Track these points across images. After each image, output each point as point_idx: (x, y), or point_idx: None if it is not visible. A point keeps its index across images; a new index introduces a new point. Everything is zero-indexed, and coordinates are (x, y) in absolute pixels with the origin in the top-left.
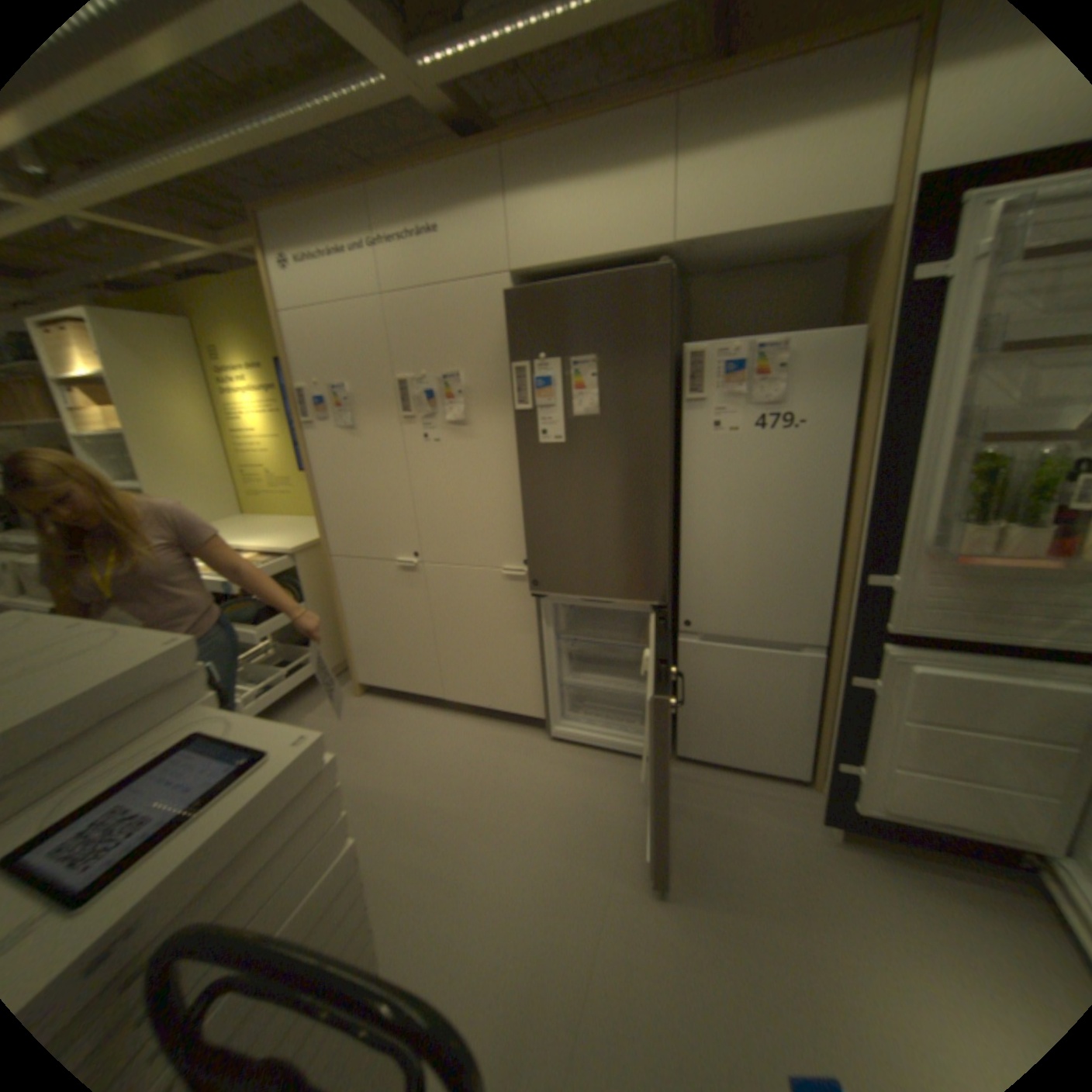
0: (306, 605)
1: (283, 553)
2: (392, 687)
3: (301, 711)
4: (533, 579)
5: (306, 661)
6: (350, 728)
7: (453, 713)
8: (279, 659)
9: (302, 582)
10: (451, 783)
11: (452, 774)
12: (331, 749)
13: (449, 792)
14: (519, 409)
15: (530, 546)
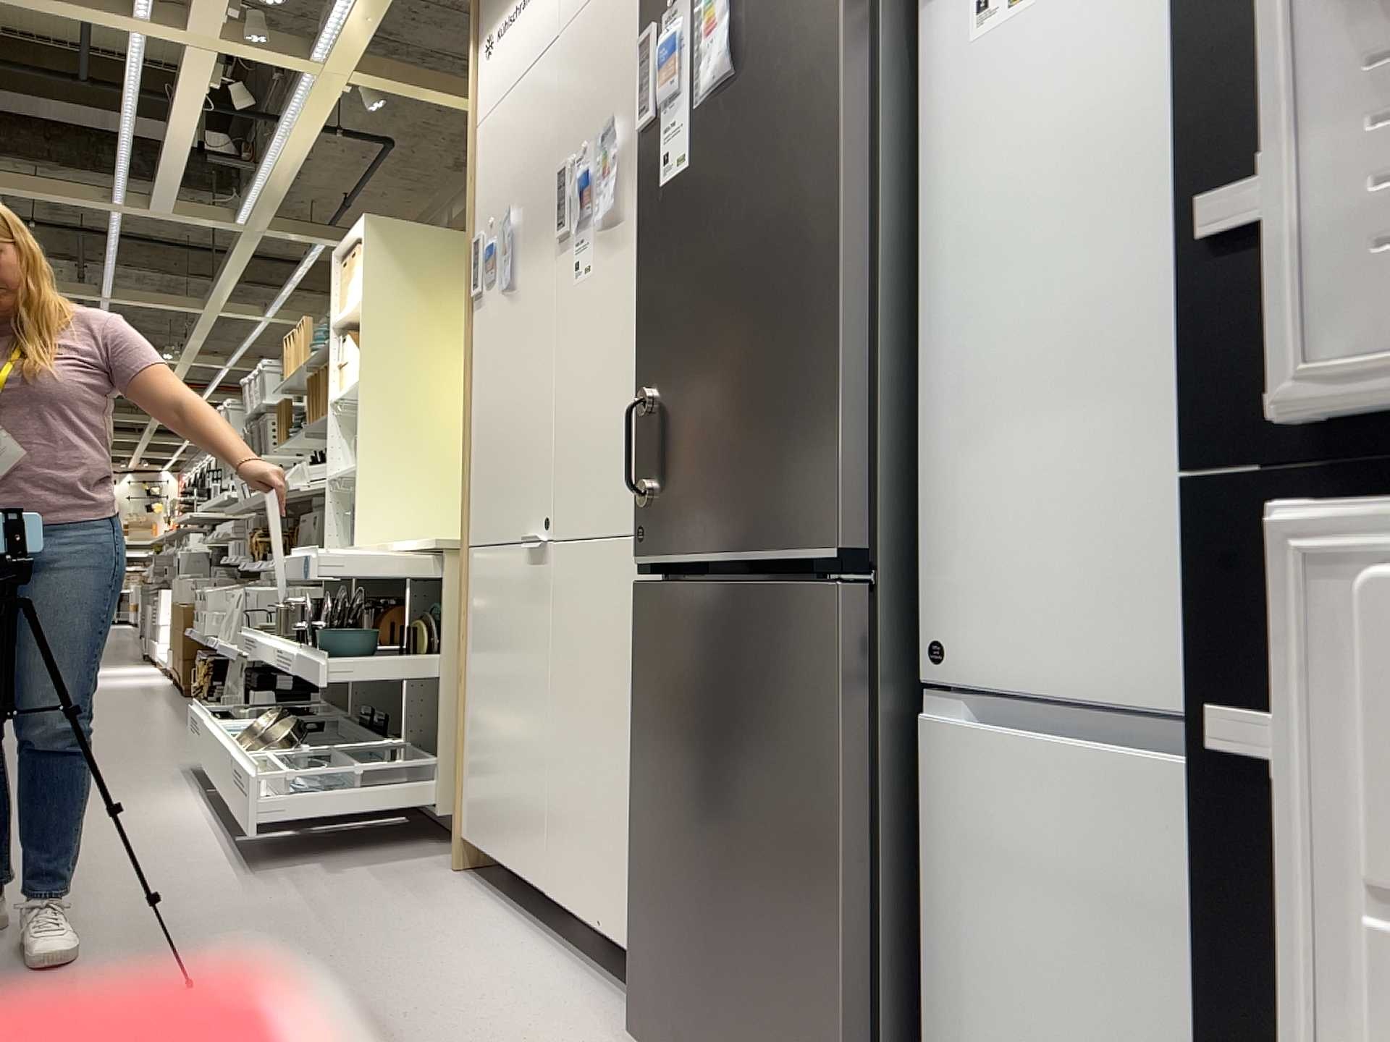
0: (445, 661)
1: (438, 554)
2: (495, 852)
3: (364, 860)
4: (641, 525)
5: (428, 784)
6: (385, 902)
7: (562, 942)
8: (405, 777)
9: (448, 611)
10: (394, 1029)
11: (416, 1019)
12: (320, 915)
13: (370, 1039)
14: (643, 126)
15: (641, 438)
